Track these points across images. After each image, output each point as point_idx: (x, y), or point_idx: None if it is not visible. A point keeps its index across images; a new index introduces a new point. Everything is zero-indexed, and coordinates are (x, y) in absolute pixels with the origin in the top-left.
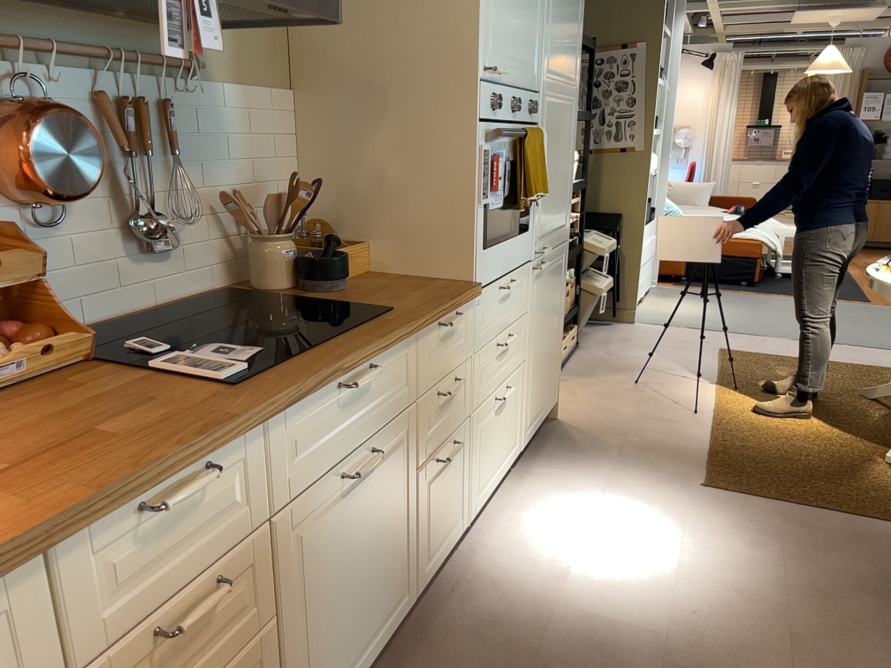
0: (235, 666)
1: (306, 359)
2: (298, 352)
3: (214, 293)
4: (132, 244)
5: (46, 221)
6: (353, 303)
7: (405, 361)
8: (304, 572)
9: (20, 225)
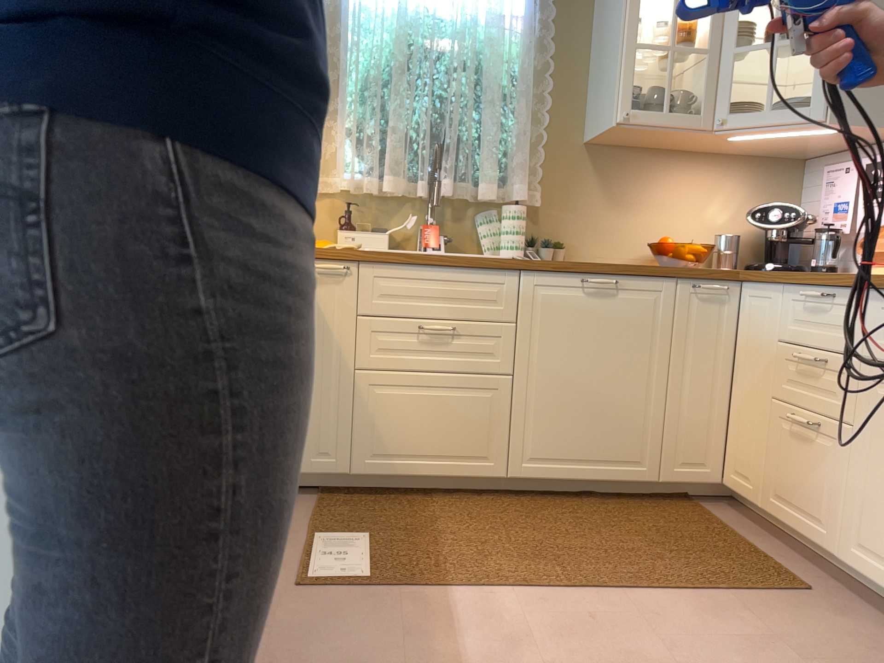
0: (825, 424)
1: None
2: None
3: None
4: None
5: None
6: None
7: None
8: (877, 425)
9: None
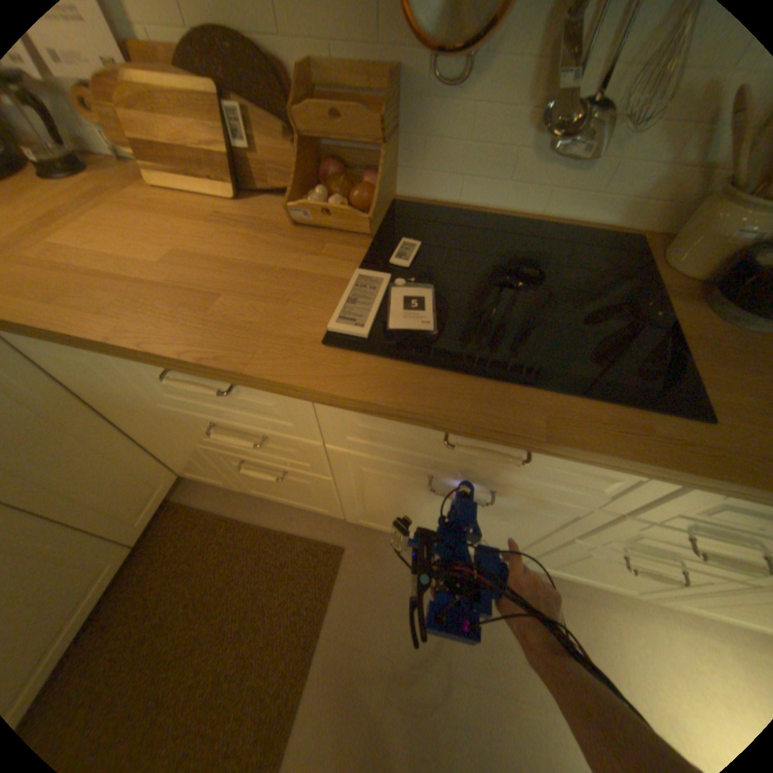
0: (291, 471)
1: (424, 377)
2: (446, 362)
3: (621, 229)
4: (553, 130)
5: (447, 71)
6: (702, 359)
7: (636, 483)
8: (365, 483)
9: (419, 69)
